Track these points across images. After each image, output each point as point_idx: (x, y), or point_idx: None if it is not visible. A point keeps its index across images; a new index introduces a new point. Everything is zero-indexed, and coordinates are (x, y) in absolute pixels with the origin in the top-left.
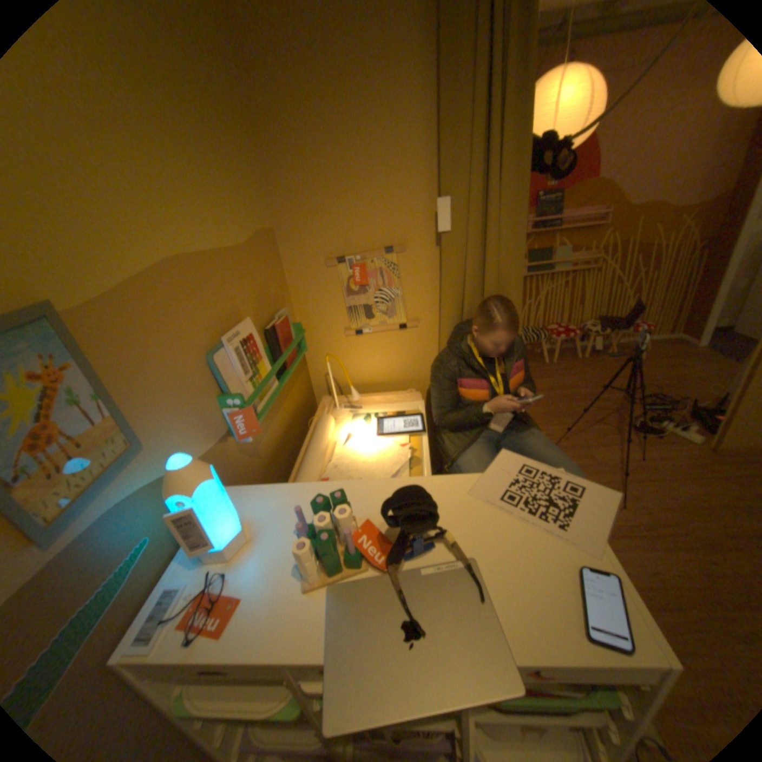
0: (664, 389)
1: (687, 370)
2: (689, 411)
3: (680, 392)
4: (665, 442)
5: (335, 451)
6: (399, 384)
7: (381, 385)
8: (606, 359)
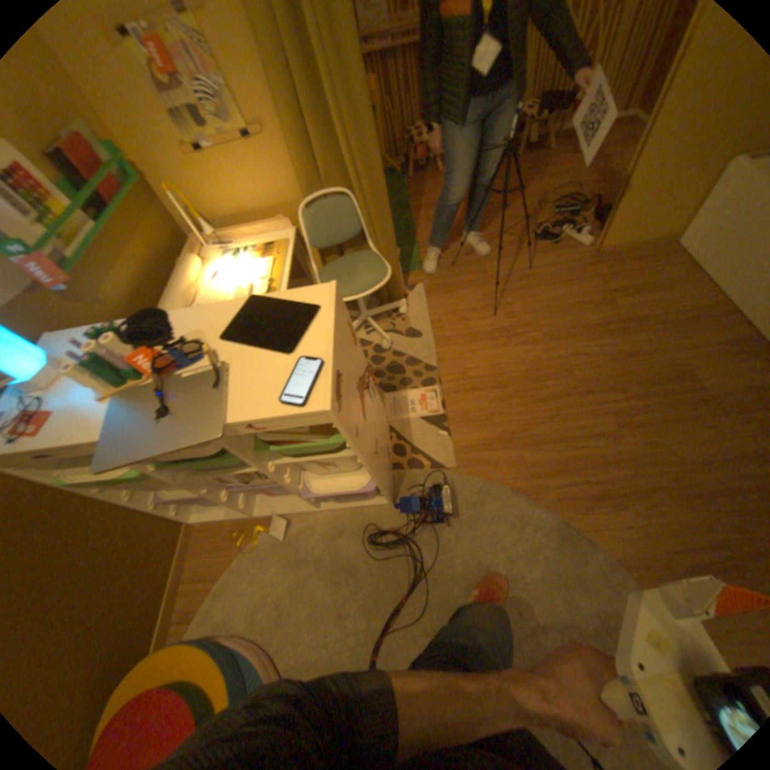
0: (583, 188)
1: (617, 161)
2: (594, 211)
3: (596, 190)
4: (557, 248)
5: (195, 292)
6: (268, 211)
7: (250, 215)
8: (540, 154)
